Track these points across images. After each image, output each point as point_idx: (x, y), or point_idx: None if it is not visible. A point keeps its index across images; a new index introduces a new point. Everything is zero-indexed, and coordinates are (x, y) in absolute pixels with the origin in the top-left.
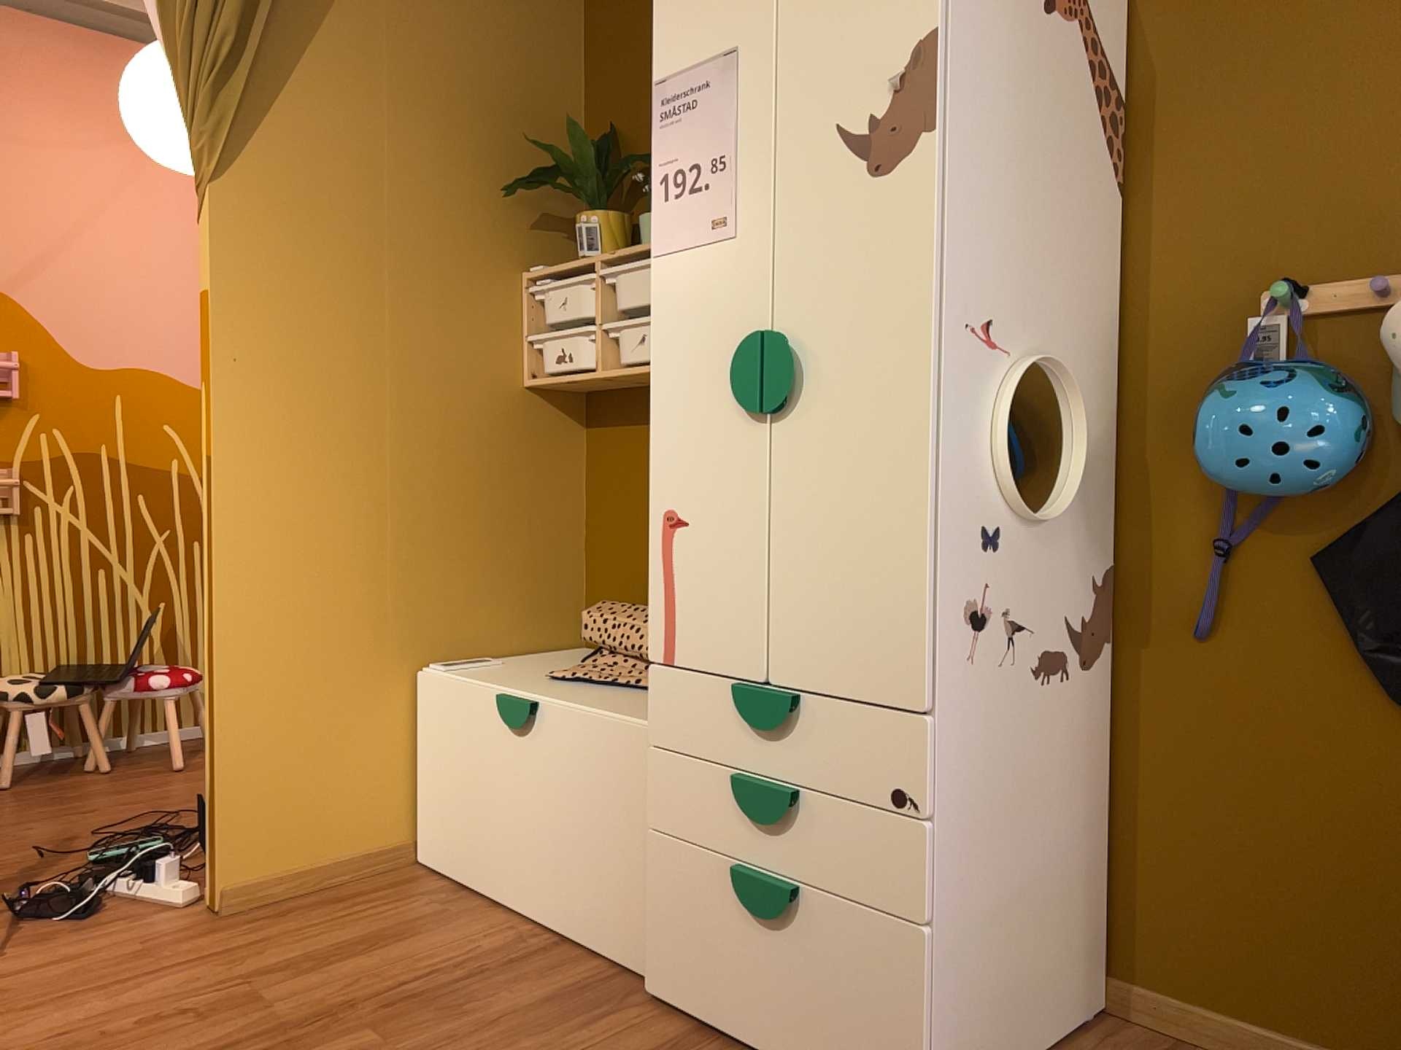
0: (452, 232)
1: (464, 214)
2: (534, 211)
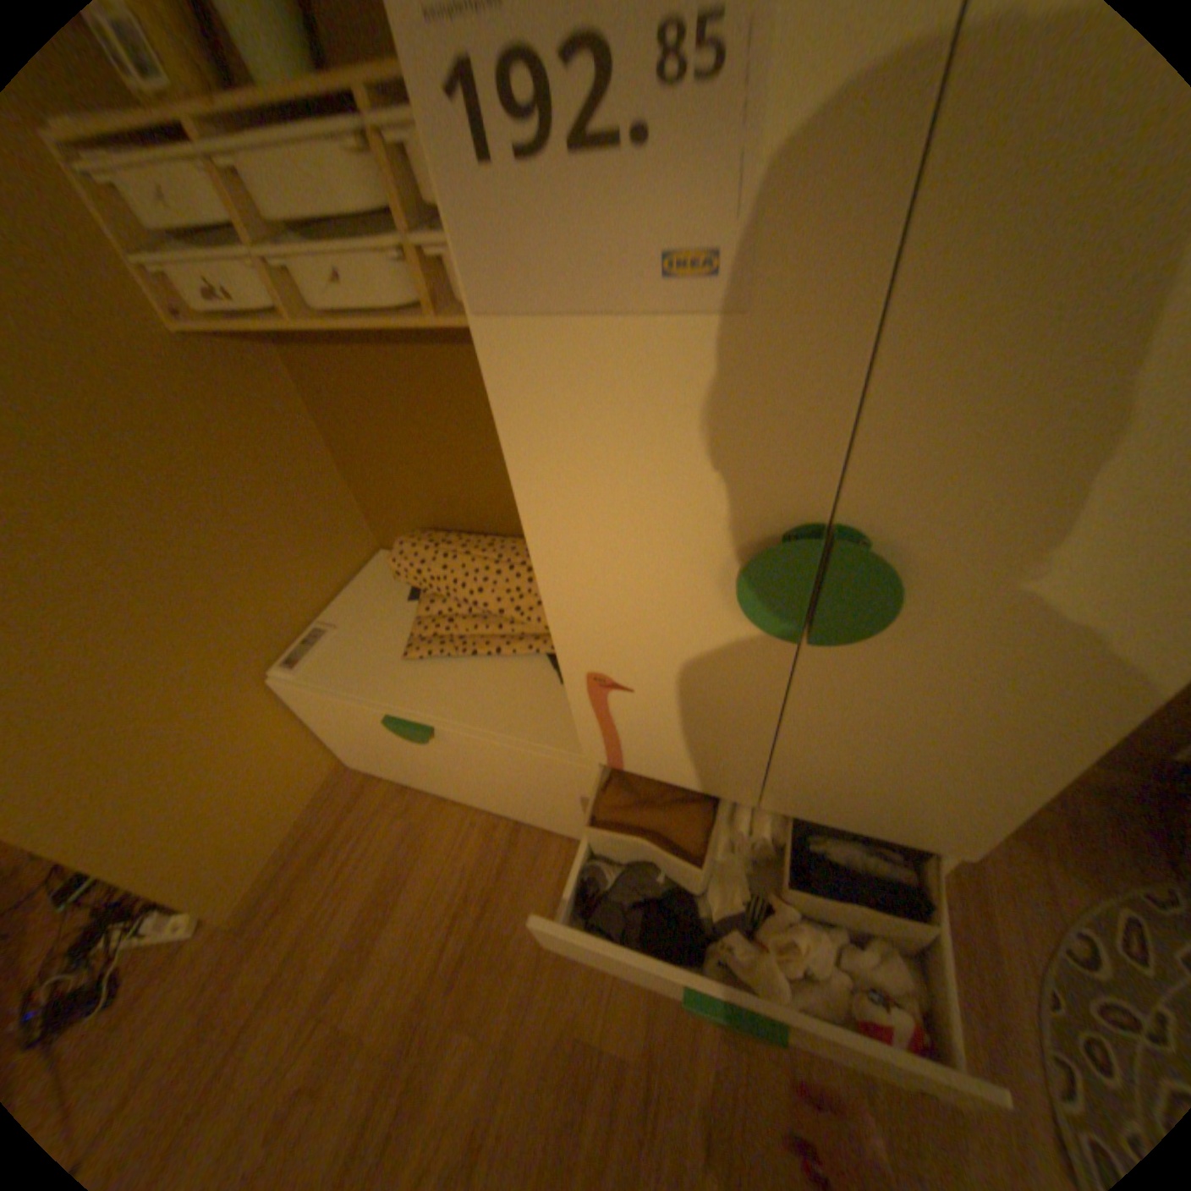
0: None
1: None
2: None
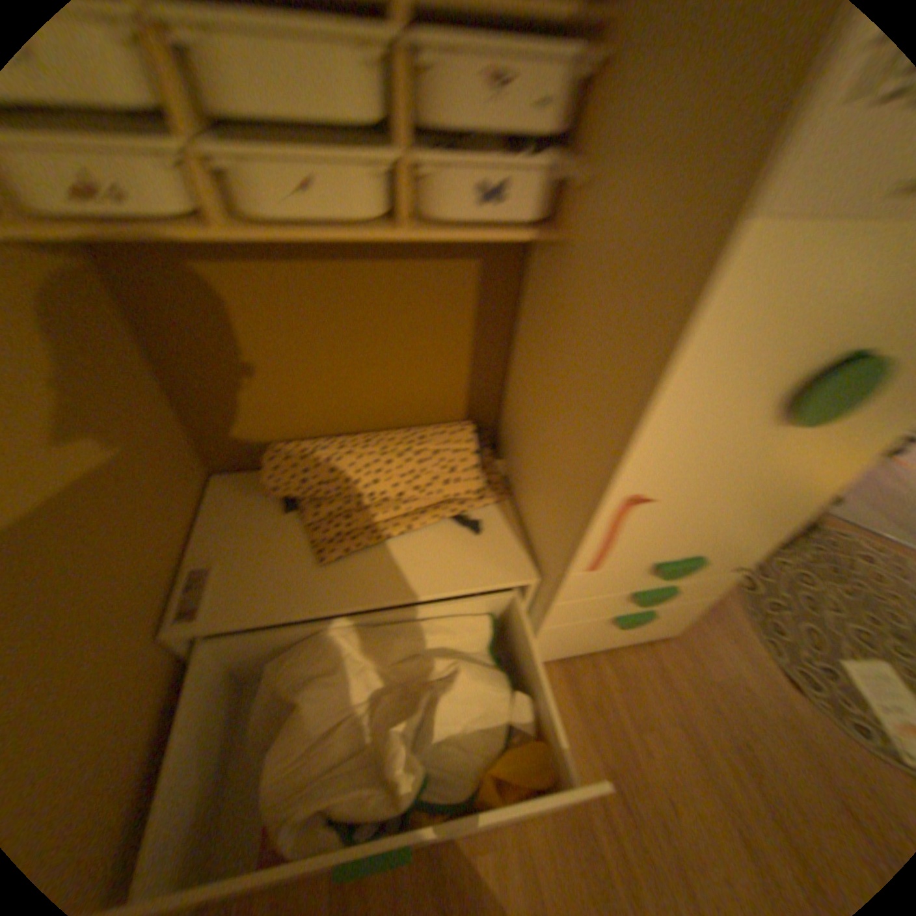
0: None
1: None
2: None
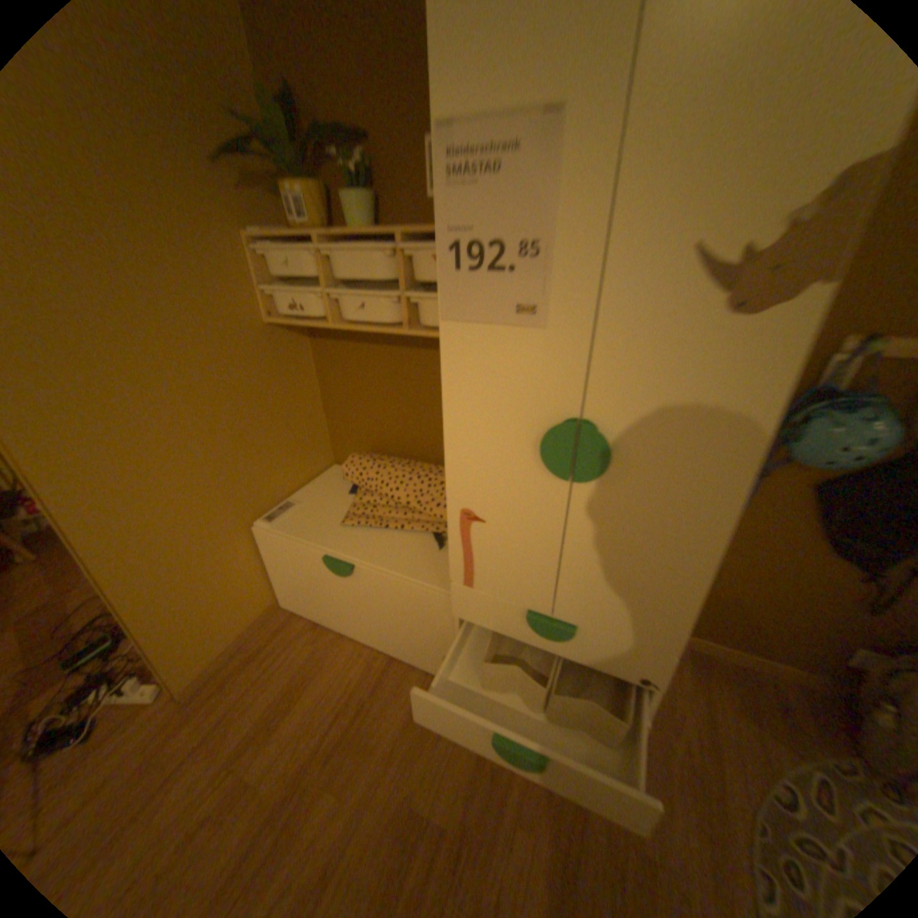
0: (169, 202)
1: (173, 182)
2: (232, 169)
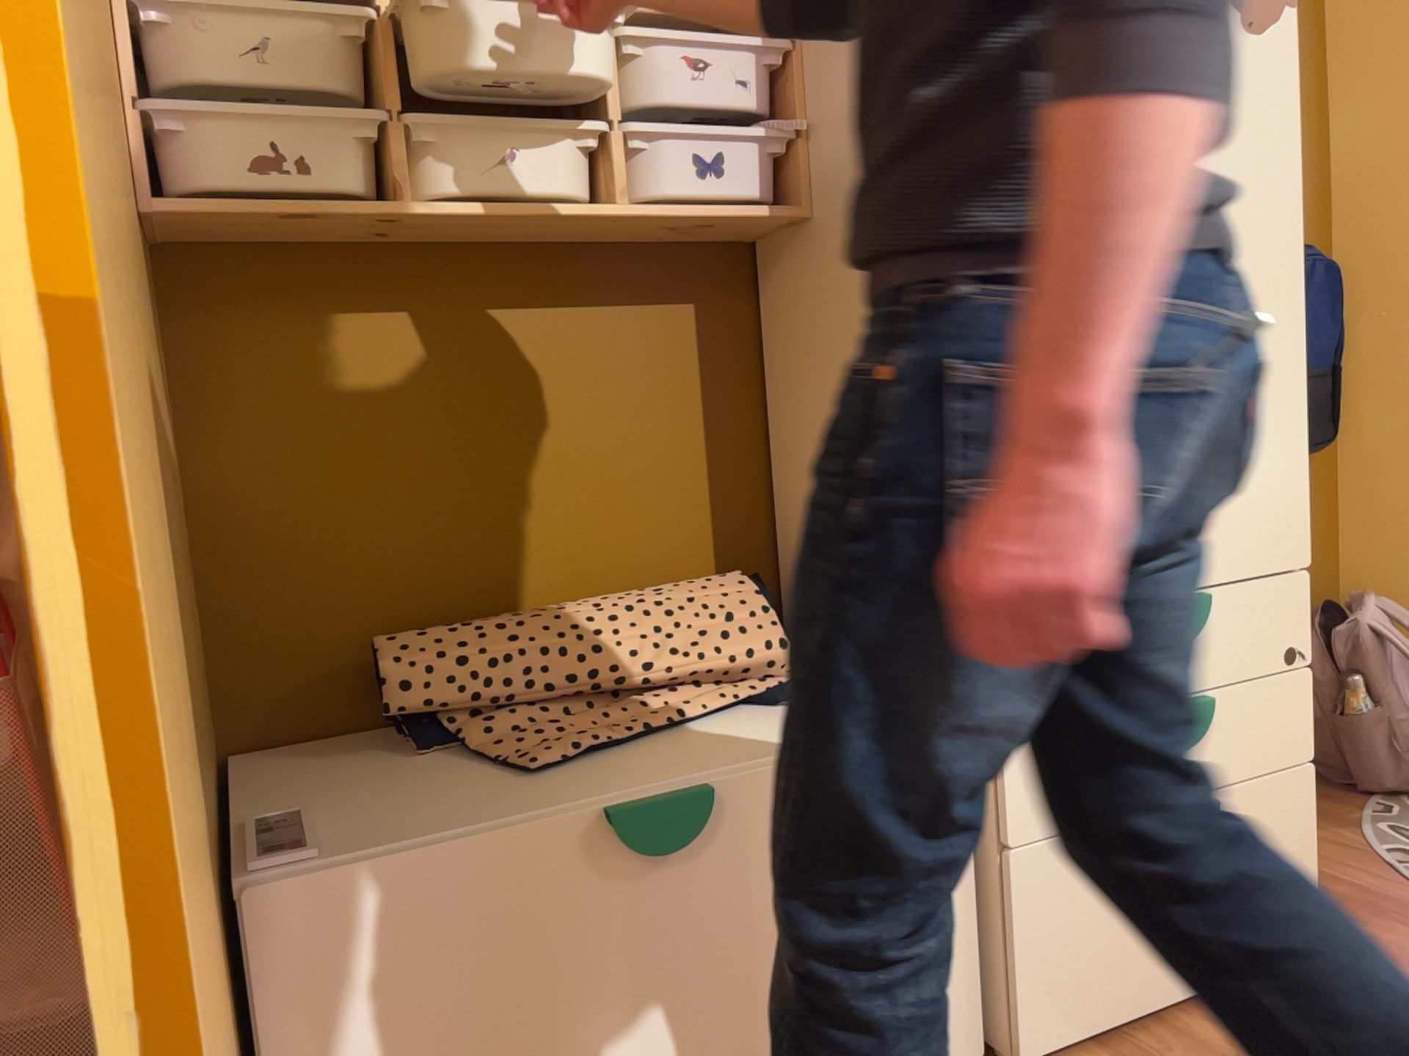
0: None
1: None
2: None
